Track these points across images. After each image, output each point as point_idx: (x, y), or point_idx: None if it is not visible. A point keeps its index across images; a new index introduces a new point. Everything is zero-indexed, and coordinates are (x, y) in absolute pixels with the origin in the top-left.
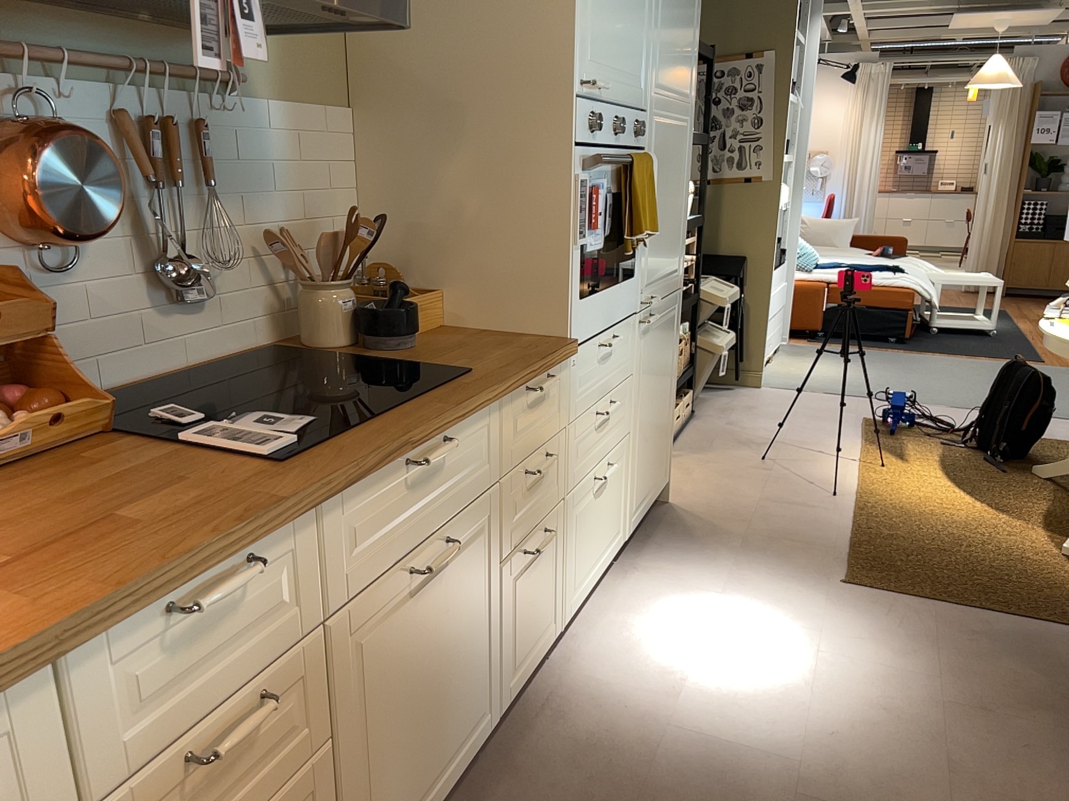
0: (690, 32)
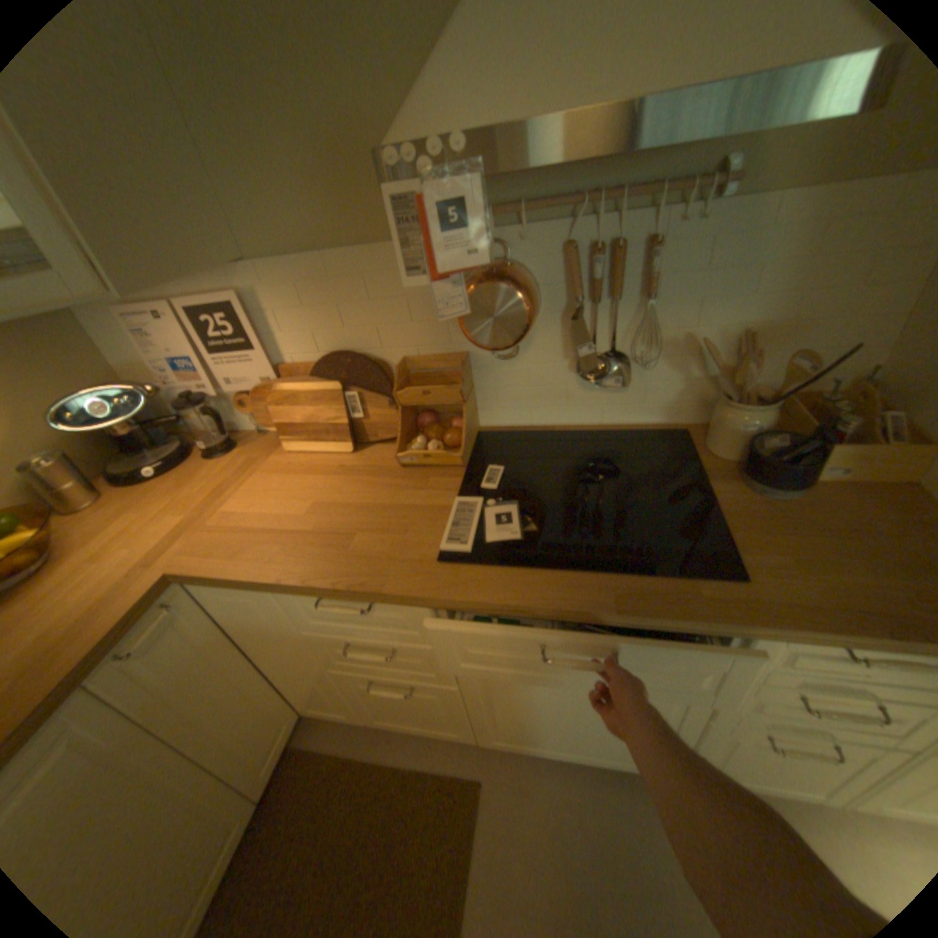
0: None
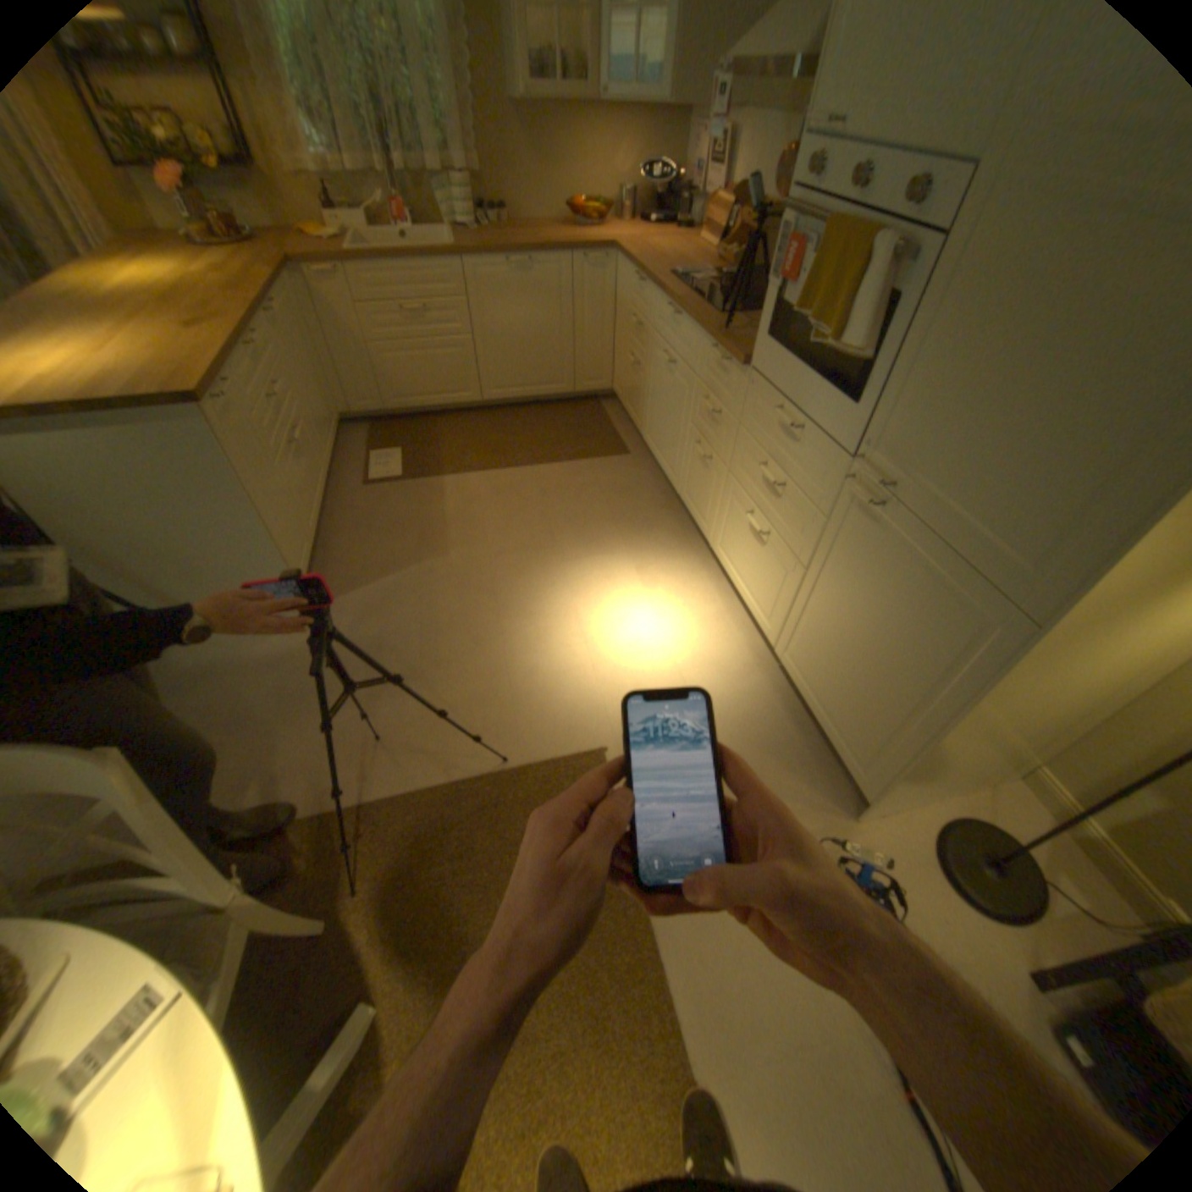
0: None
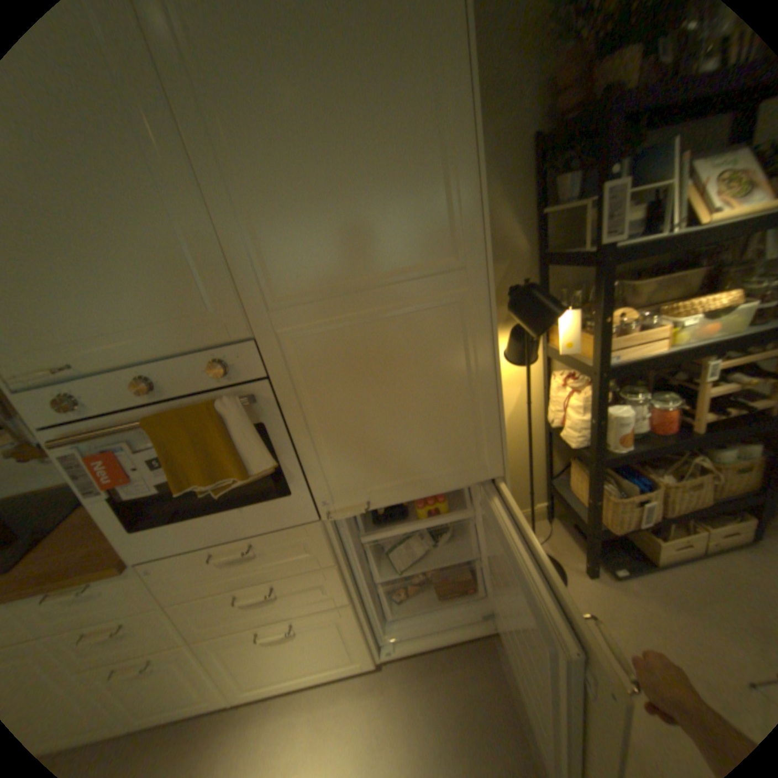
0: (409, 167)
